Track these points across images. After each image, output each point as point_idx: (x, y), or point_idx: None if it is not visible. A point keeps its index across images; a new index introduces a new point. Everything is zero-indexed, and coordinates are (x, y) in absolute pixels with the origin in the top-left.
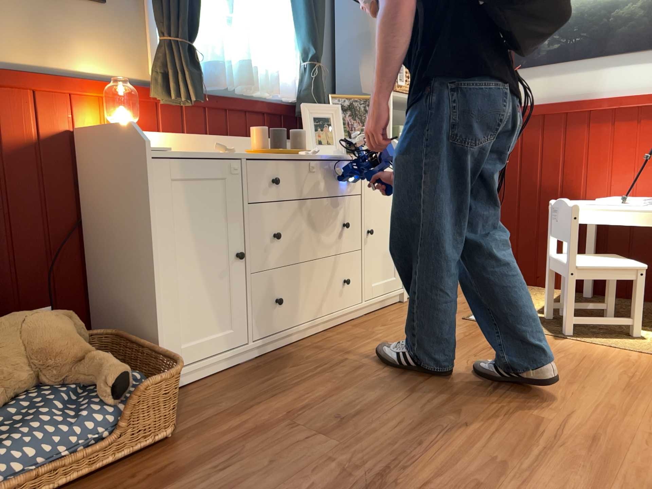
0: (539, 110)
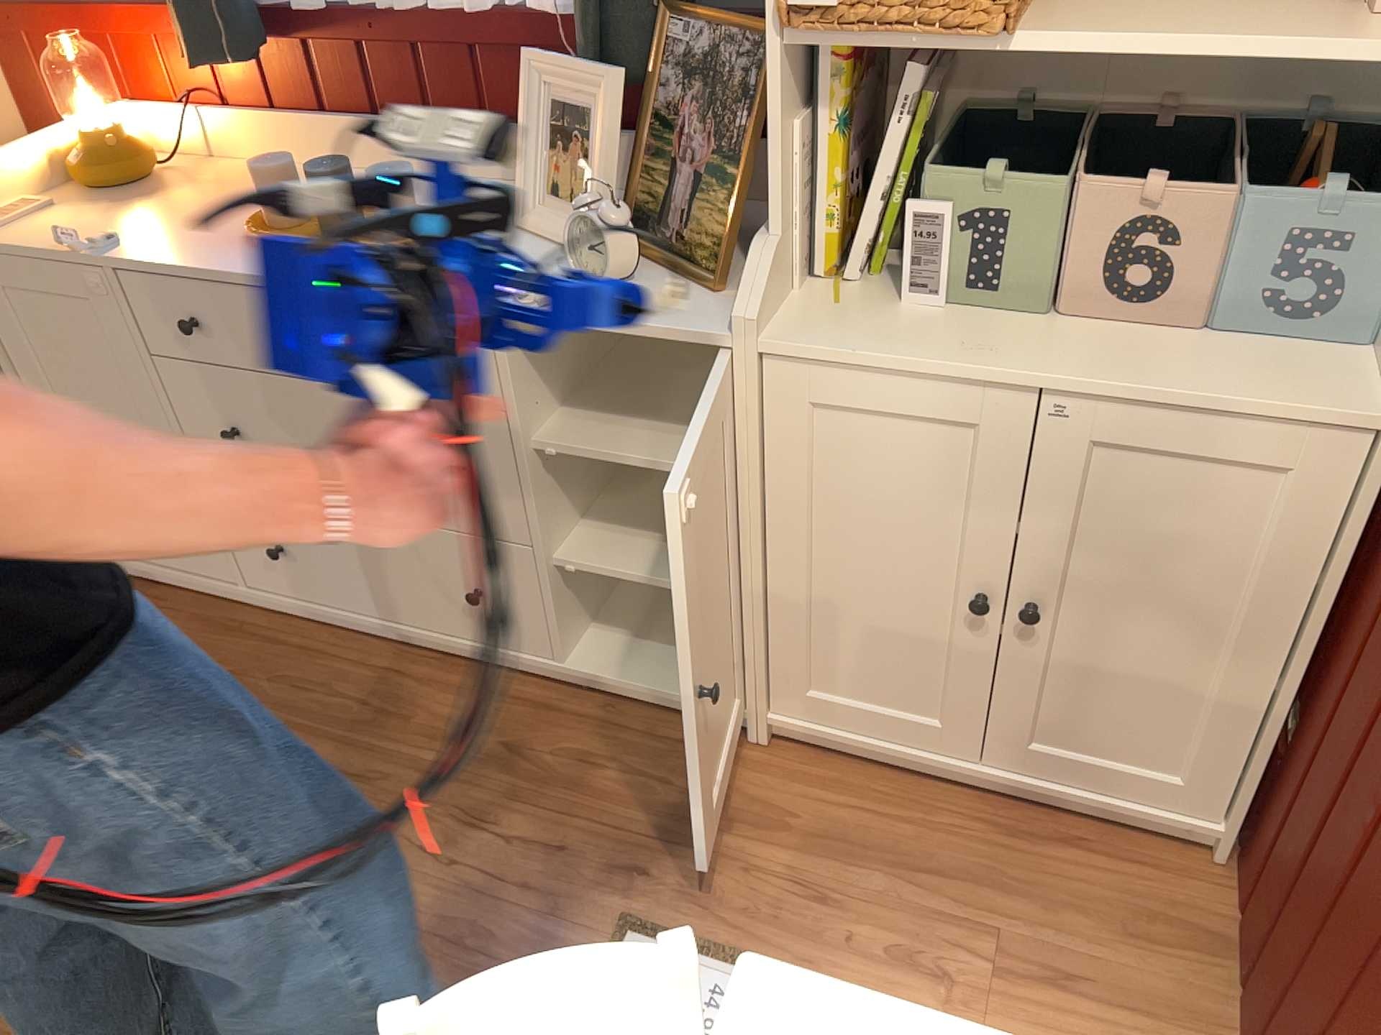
0: None
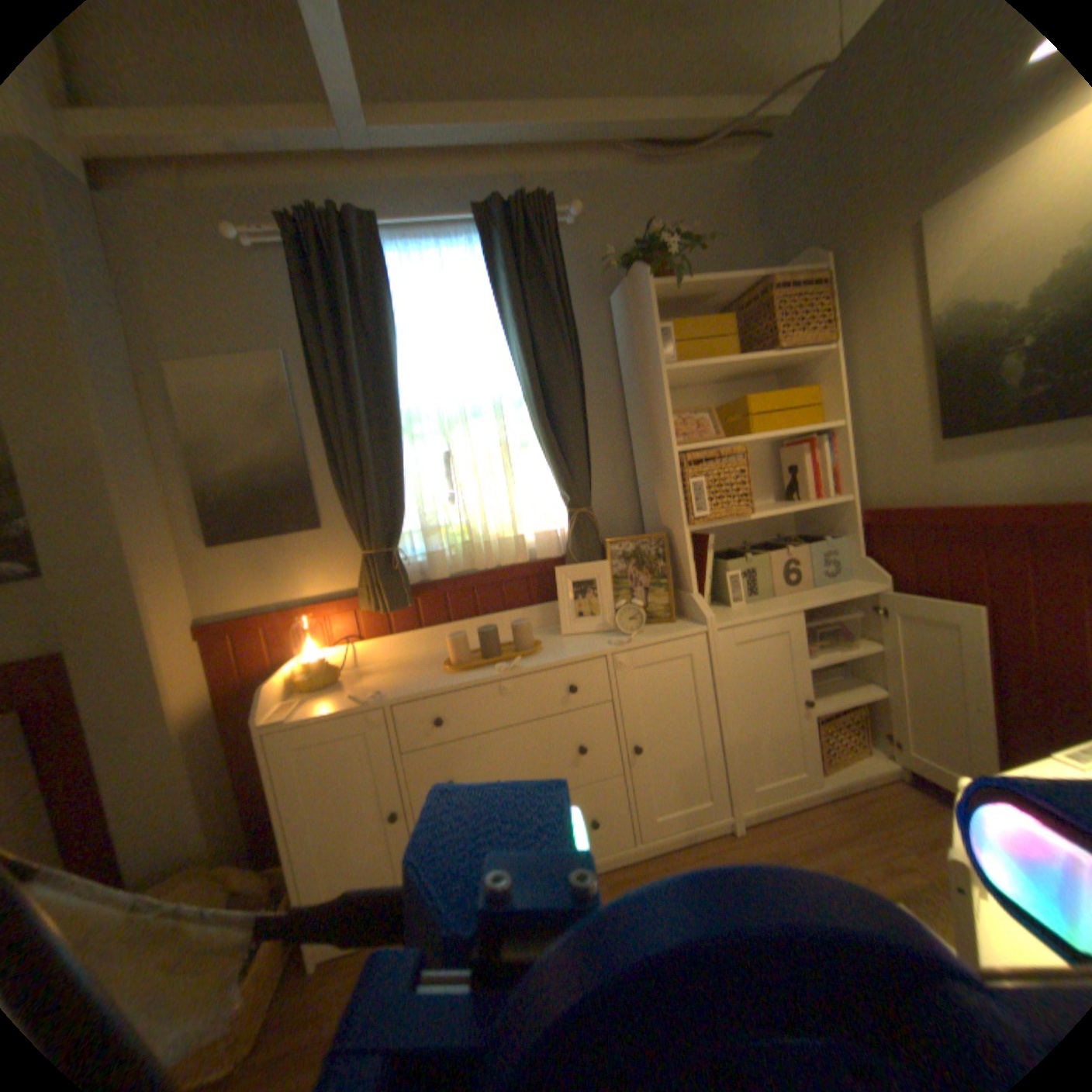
0: (1017, 515)
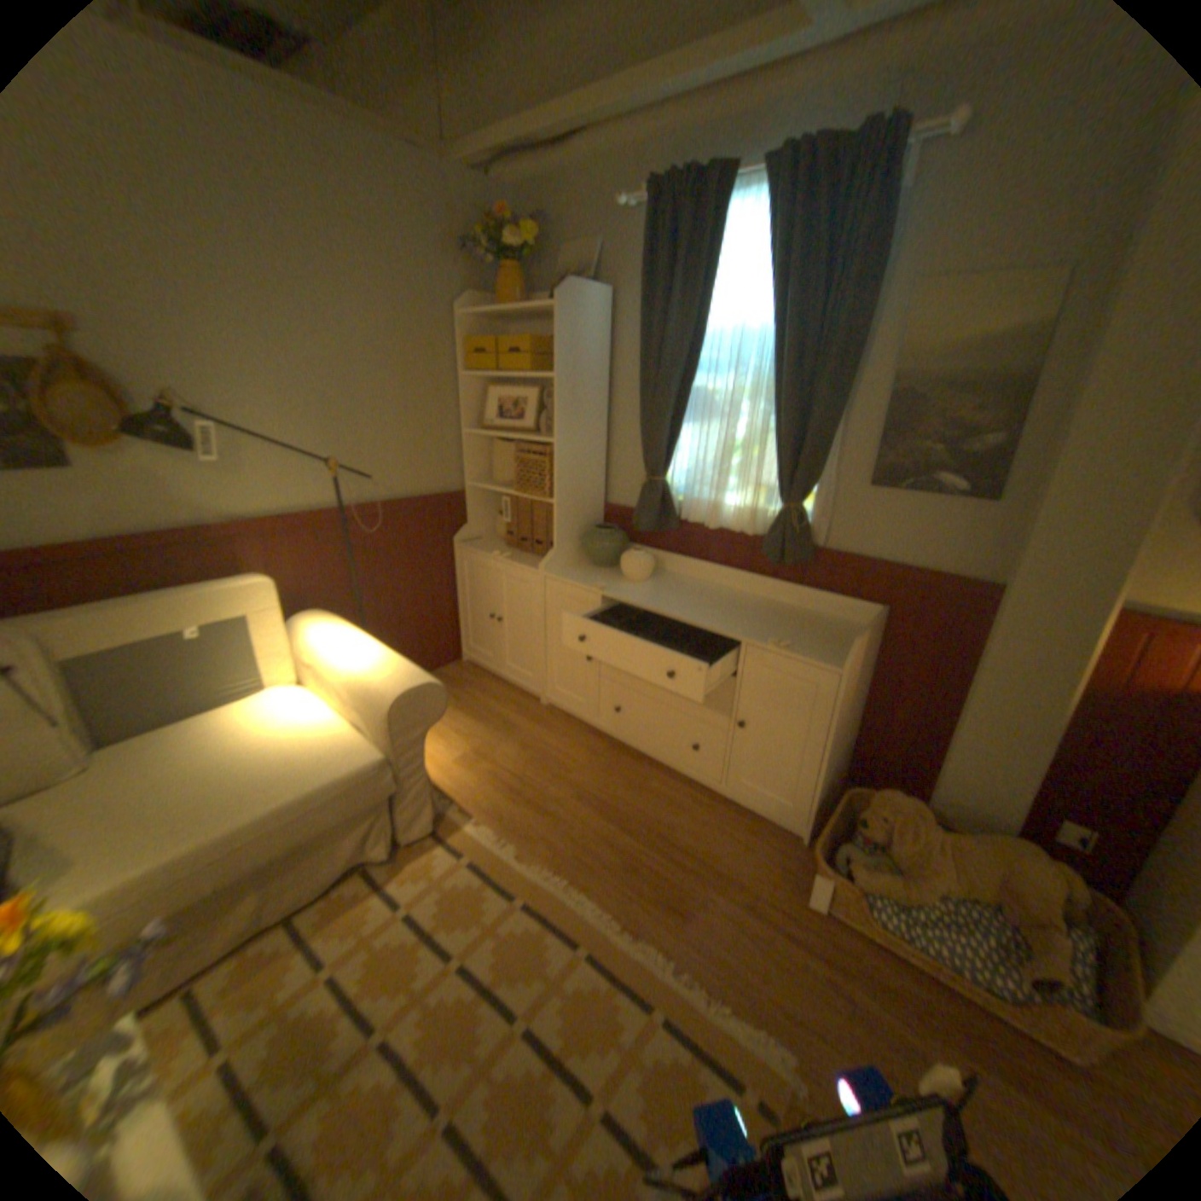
0: None
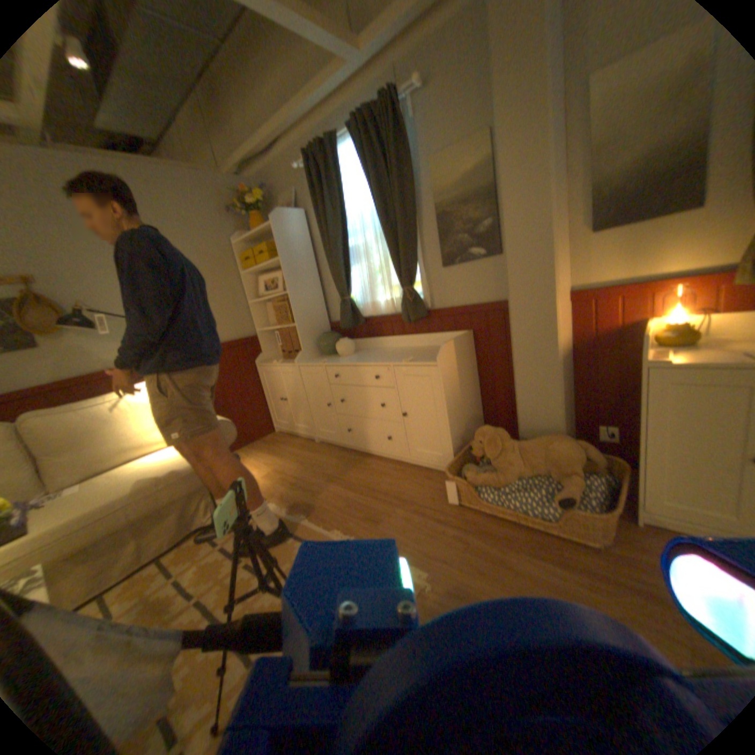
0: None
